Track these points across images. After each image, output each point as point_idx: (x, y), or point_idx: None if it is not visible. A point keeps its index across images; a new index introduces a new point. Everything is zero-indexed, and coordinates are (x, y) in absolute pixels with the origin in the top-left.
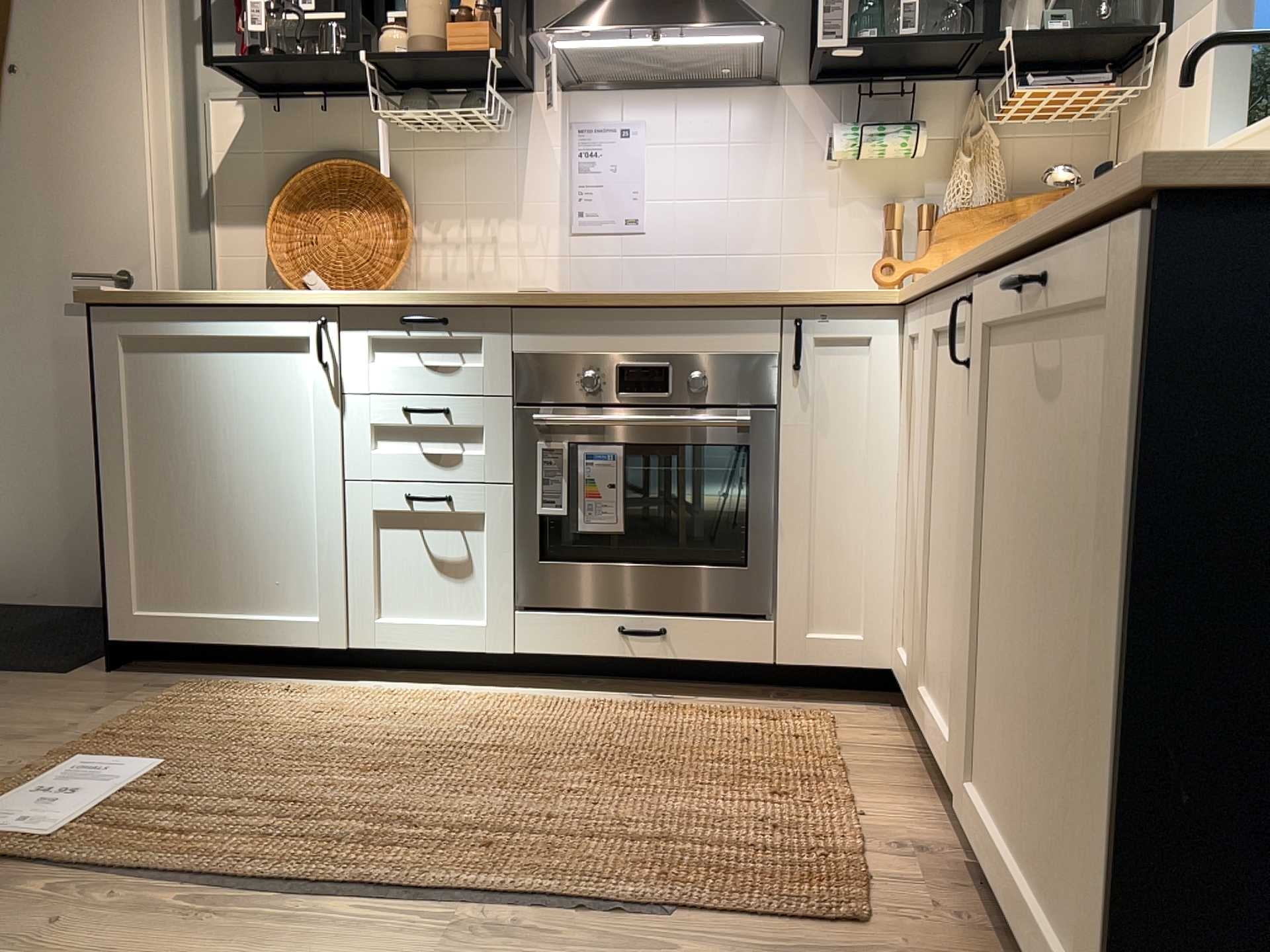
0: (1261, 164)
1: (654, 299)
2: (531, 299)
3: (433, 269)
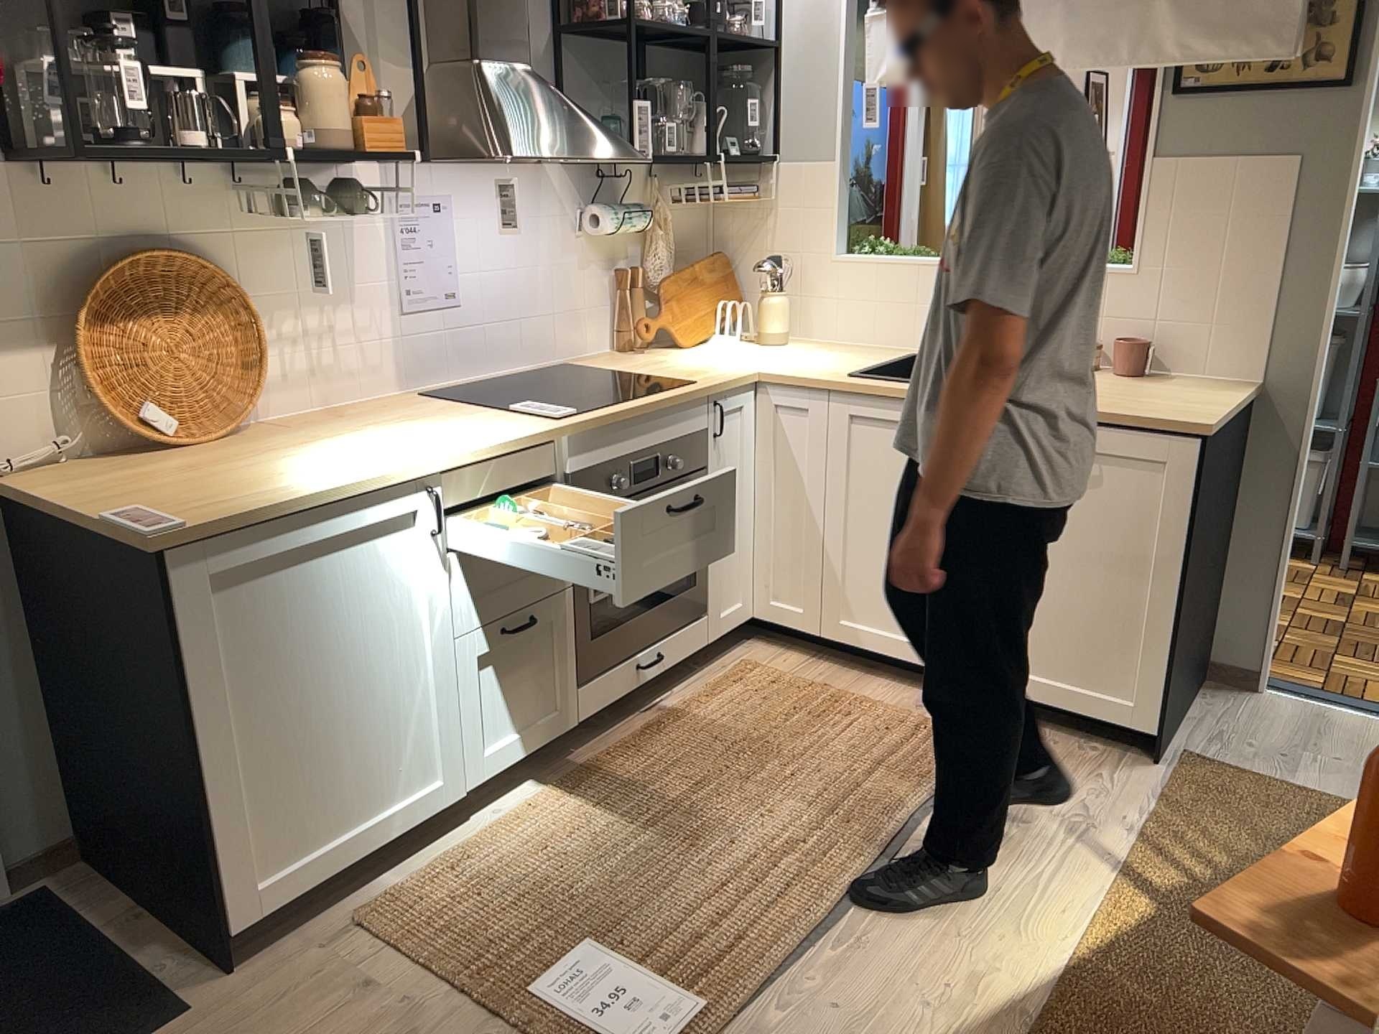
0: (1219, 421)
1: (653, 407)
2: (585, 426)
3: (275, 372)
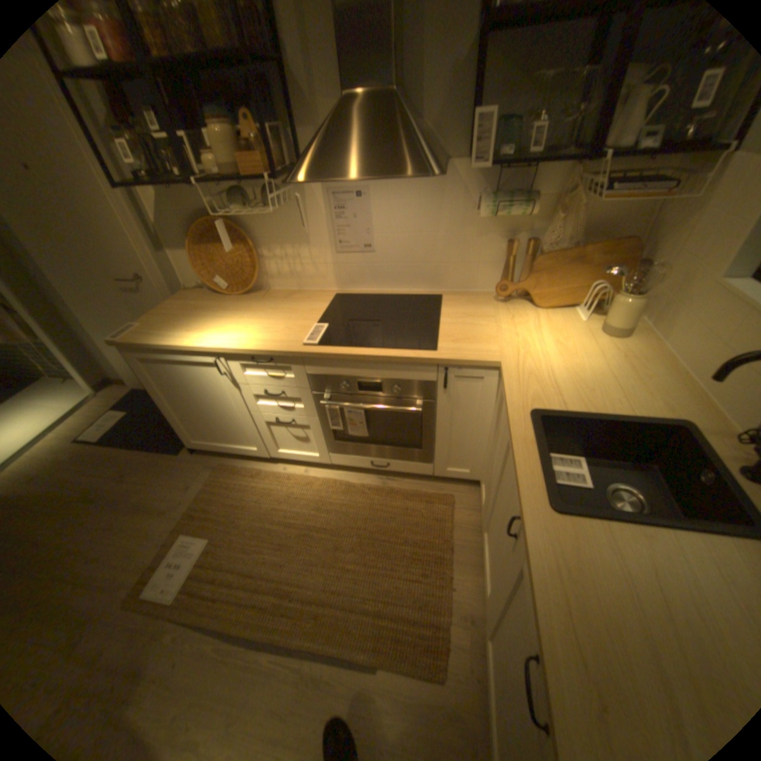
0: None
1: (369, 358)
2: (309, 355)
3: (273, 270)
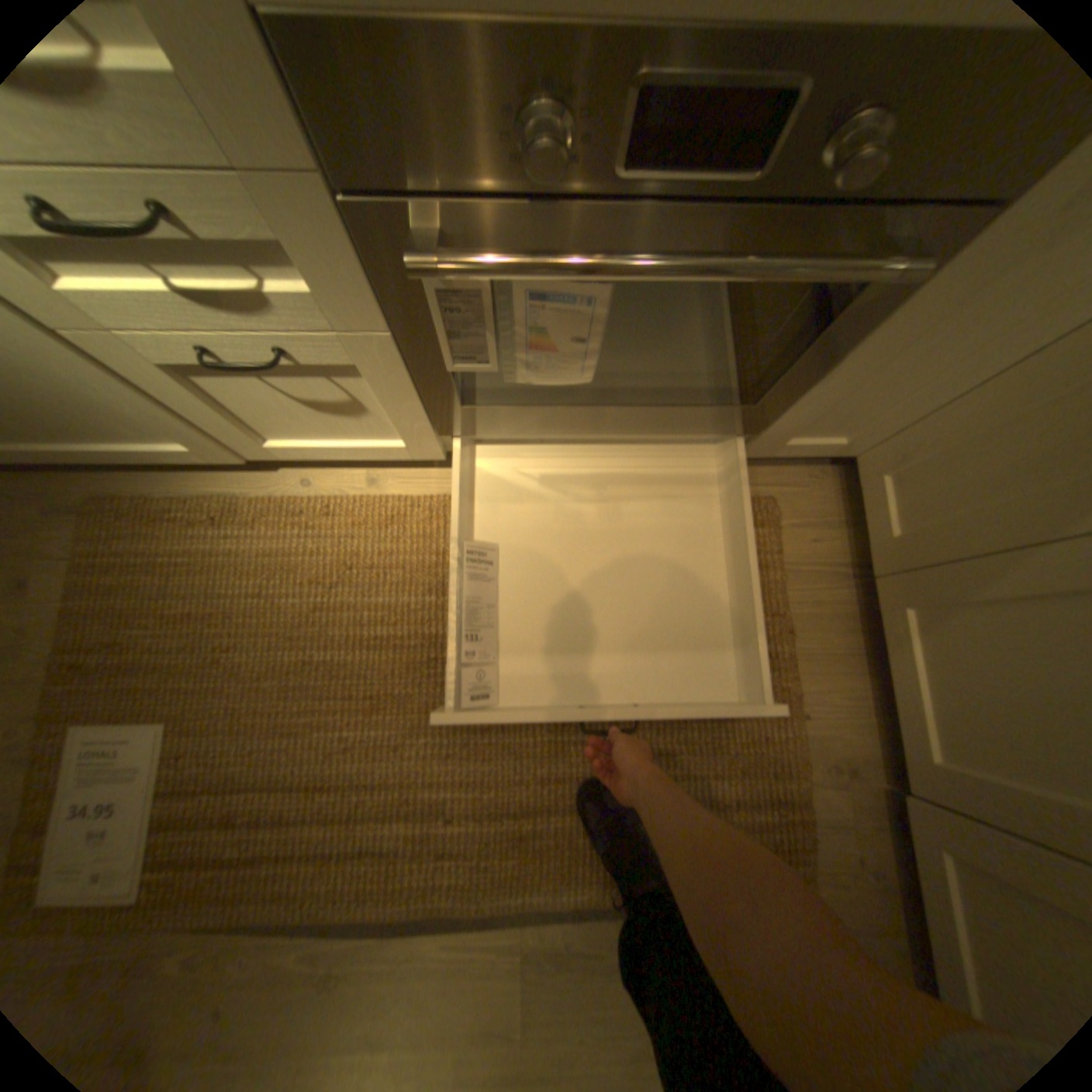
0: None
1: None
2: None
3: None
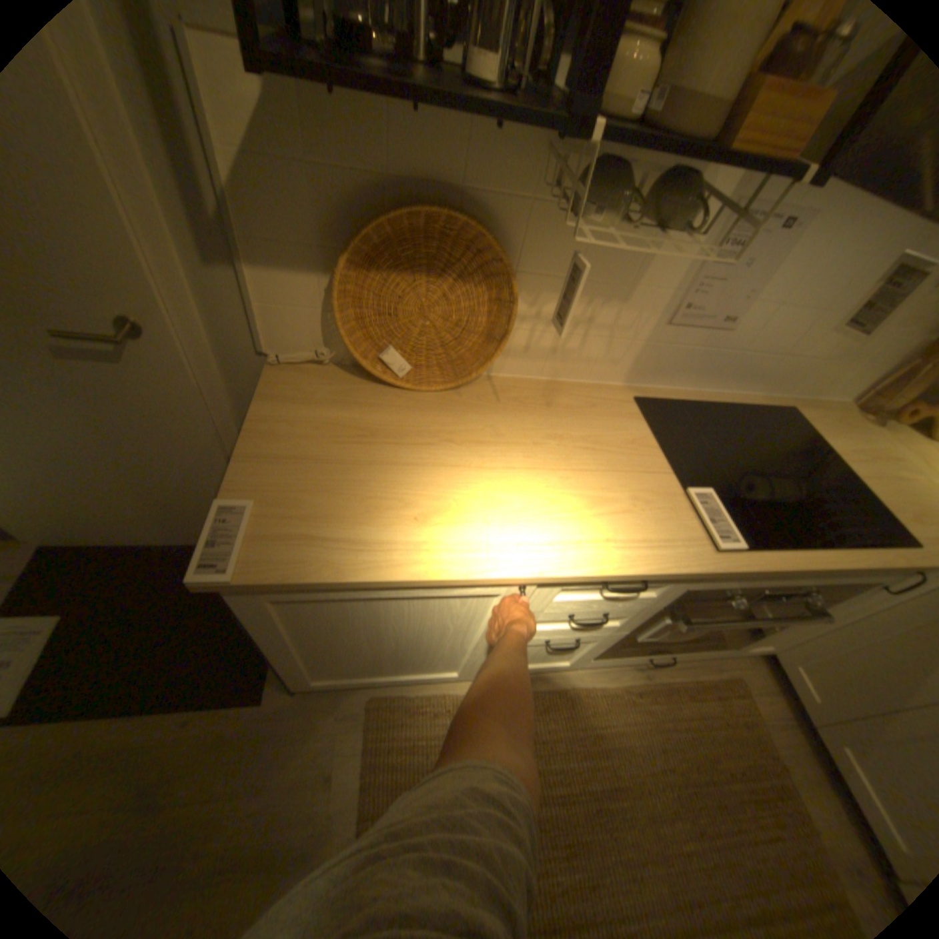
0: None
1: (839, 571)
2: (740, 573)
3: (519, 340)
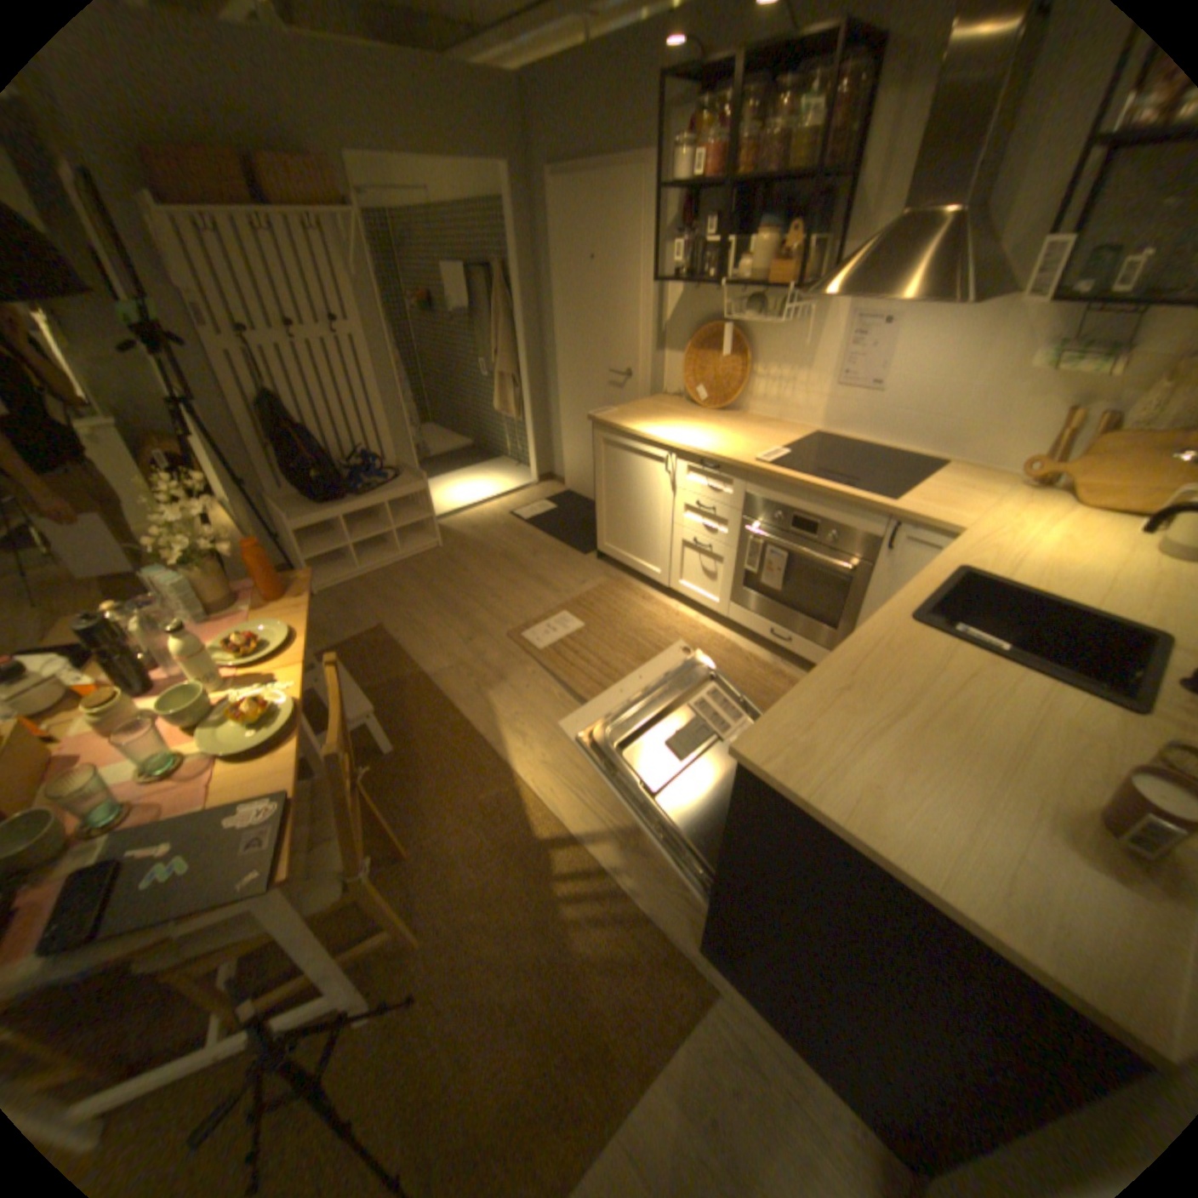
0: (756, 768)
1: (815, 488)
2: (755, 470)
3: (760, 391)
